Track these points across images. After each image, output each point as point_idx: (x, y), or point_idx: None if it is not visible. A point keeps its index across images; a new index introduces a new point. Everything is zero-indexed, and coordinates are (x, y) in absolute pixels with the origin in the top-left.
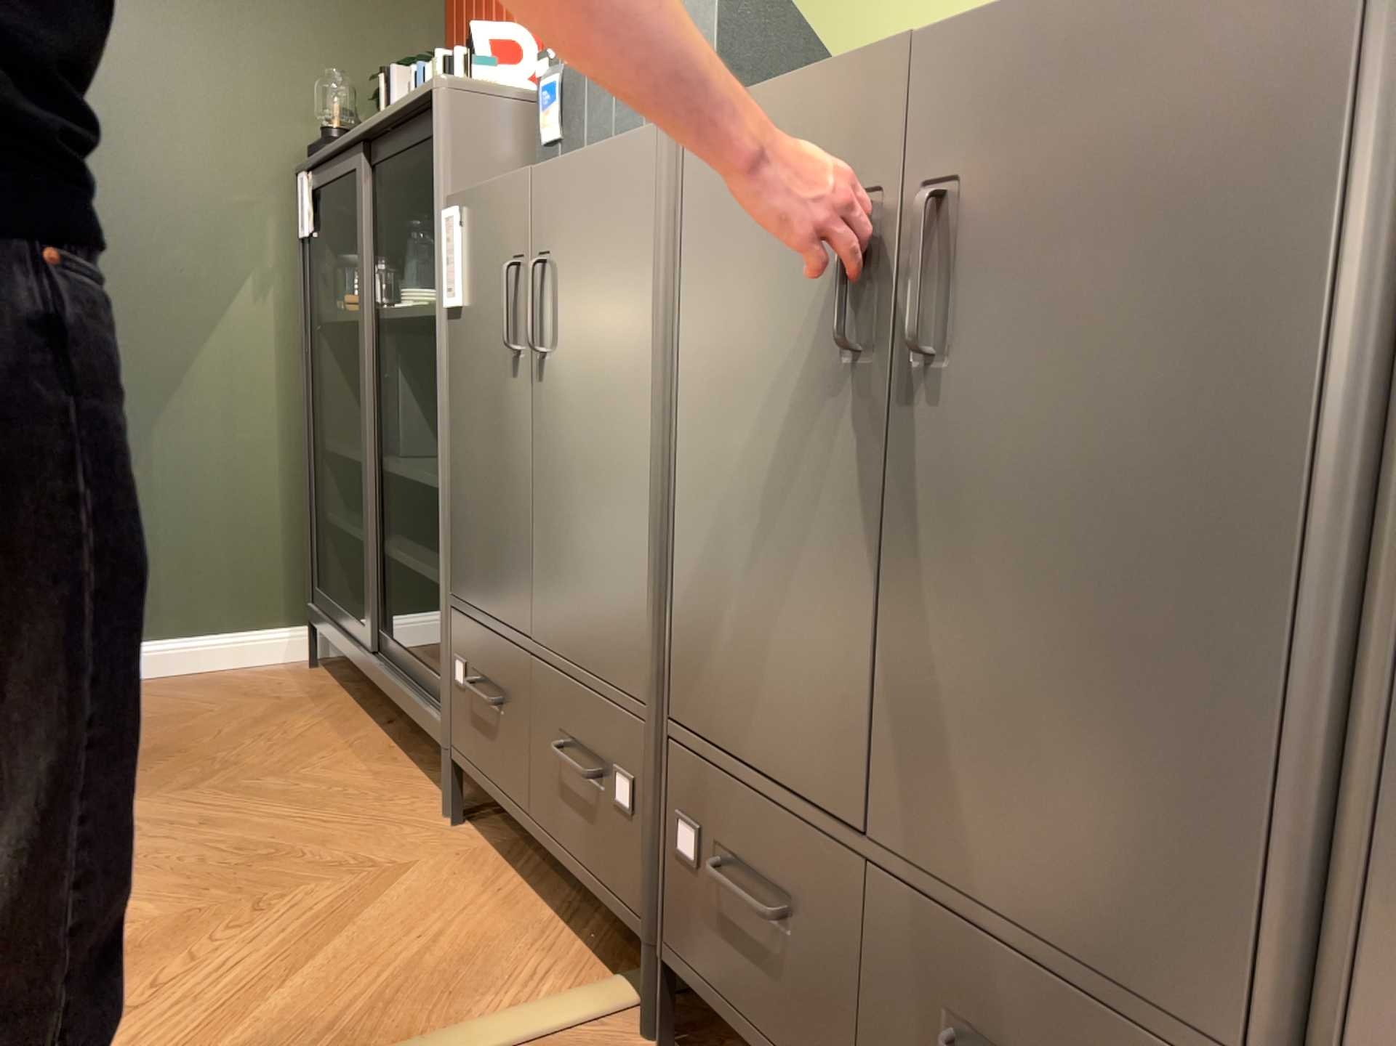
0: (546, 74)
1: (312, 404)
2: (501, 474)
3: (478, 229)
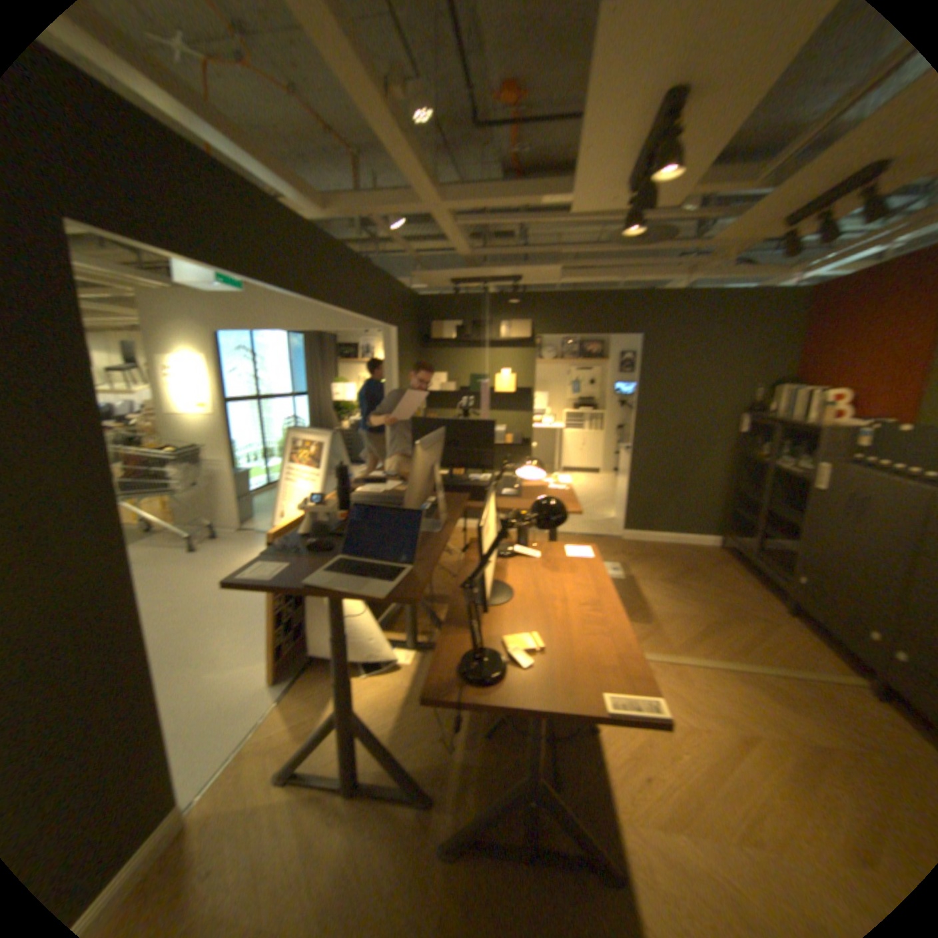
0: (866, 425)
1: (736, 477)
2: (836, 540)
3: (838, 474)
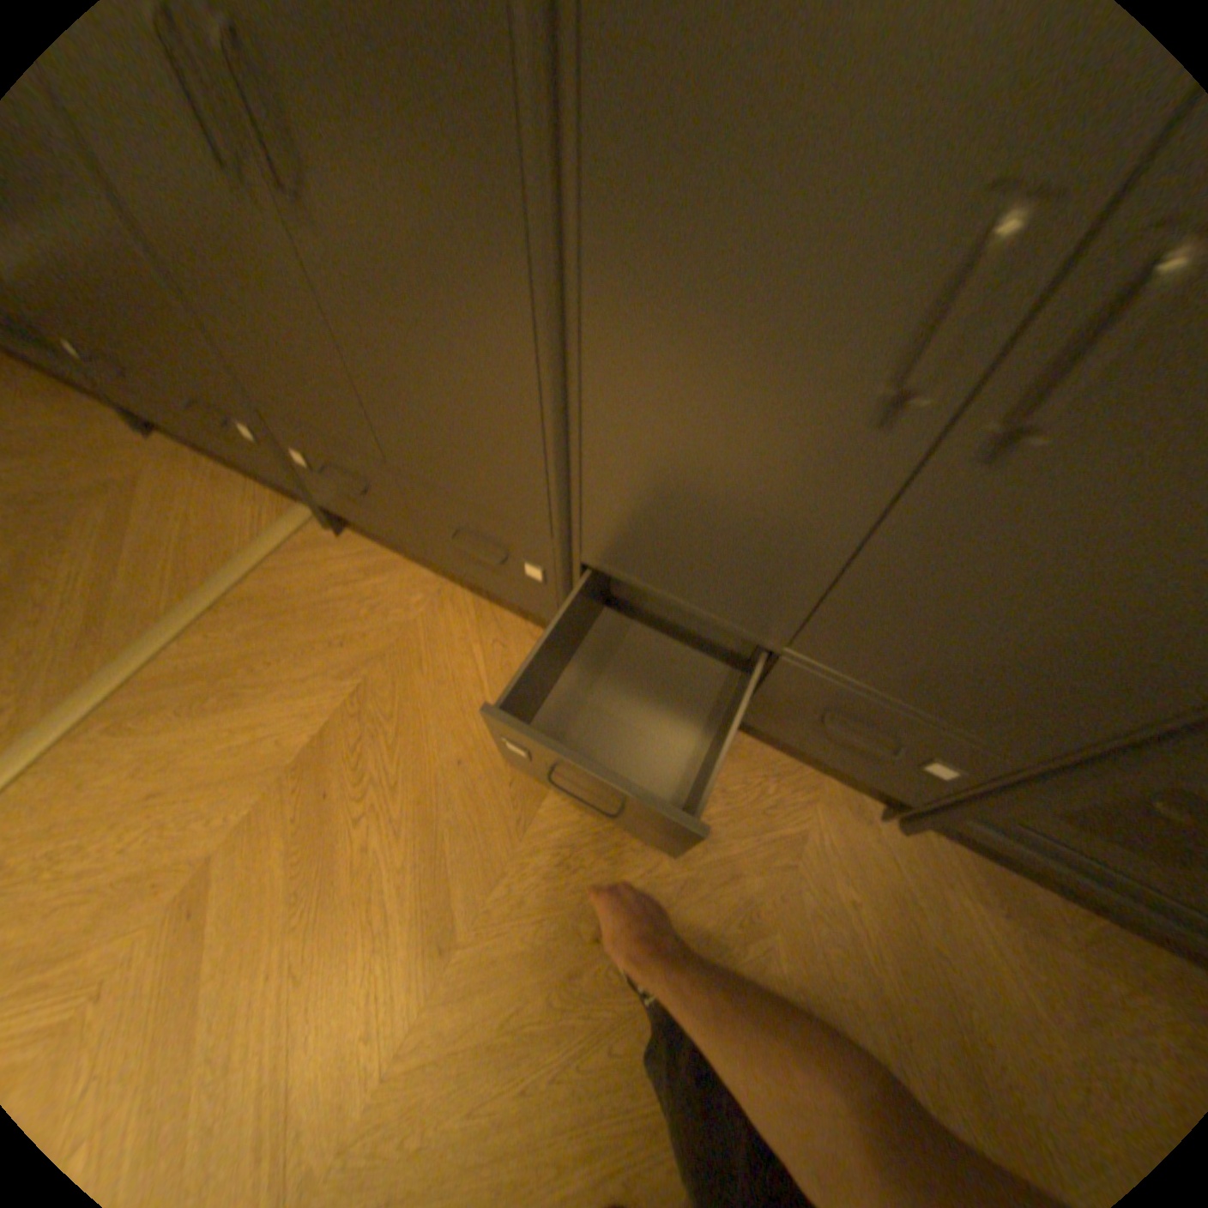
0: None
1: None
2: None
3: None
